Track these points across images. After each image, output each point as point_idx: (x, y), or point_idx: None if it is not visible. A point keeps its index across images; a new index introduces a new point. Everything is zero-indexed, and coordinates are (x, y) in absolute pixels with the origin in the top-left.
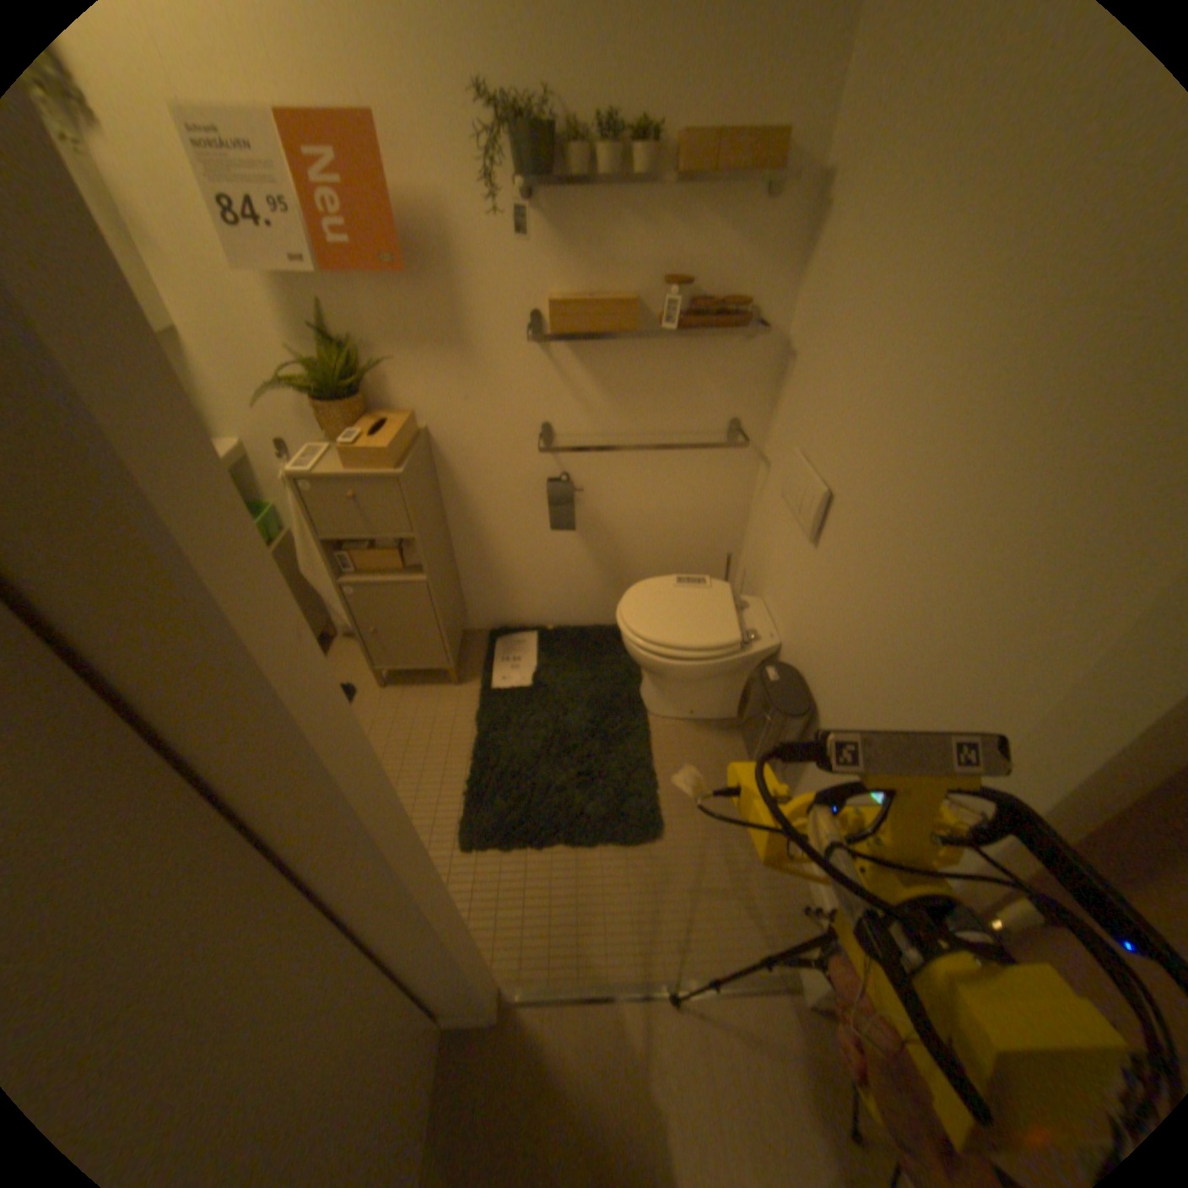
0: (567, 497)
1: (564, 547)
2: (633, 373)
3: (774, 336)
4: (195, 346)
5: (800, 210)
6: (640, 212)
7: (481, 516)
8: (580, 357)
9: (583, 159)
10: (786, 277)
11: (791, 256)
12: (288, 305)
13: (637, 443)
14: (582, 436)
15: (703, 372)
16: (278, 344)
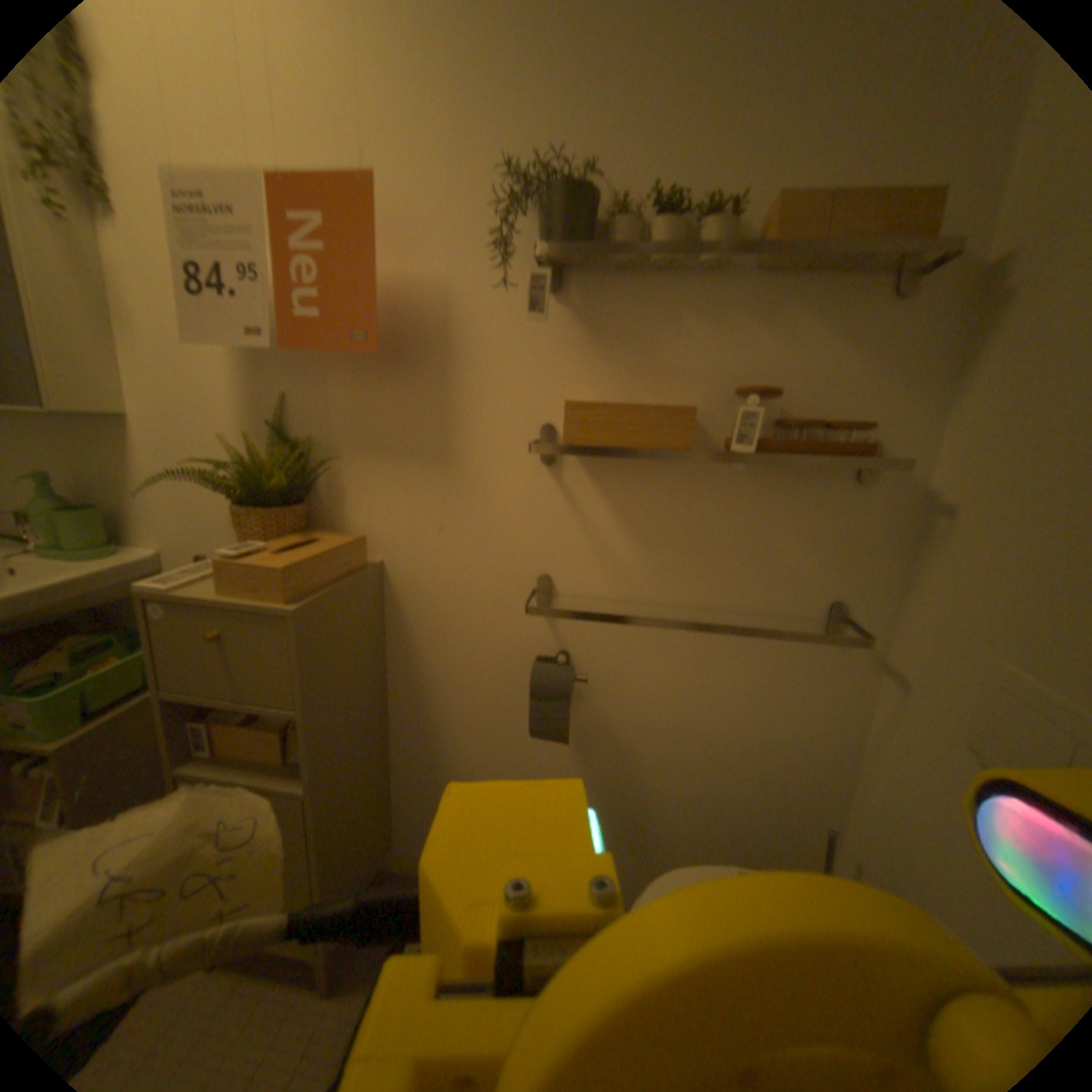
0: (563, 687)
1: (552, 765)
2: (681, 517)
3: (910, 483)
4: (143, 438)
5: (951, 311)
6: (706, 308)
7: (437, 697)
8: (605, 488)
9: (633, 232)
10: (930, 400)
11: (936, 372)
12: (252, 399)
13: (681, 620)
14: (596, 599)
15: (790, 525)
16: (231, 443)
